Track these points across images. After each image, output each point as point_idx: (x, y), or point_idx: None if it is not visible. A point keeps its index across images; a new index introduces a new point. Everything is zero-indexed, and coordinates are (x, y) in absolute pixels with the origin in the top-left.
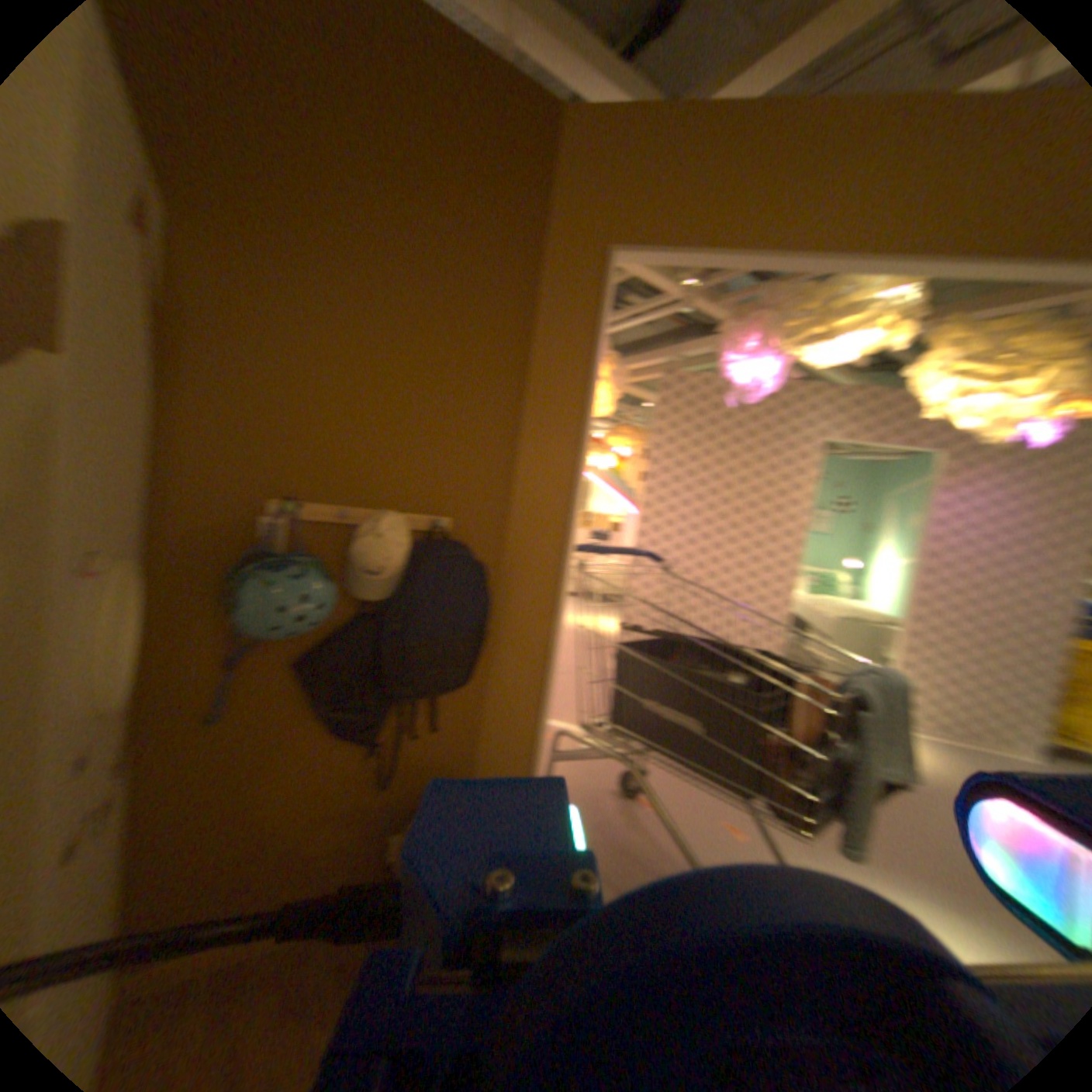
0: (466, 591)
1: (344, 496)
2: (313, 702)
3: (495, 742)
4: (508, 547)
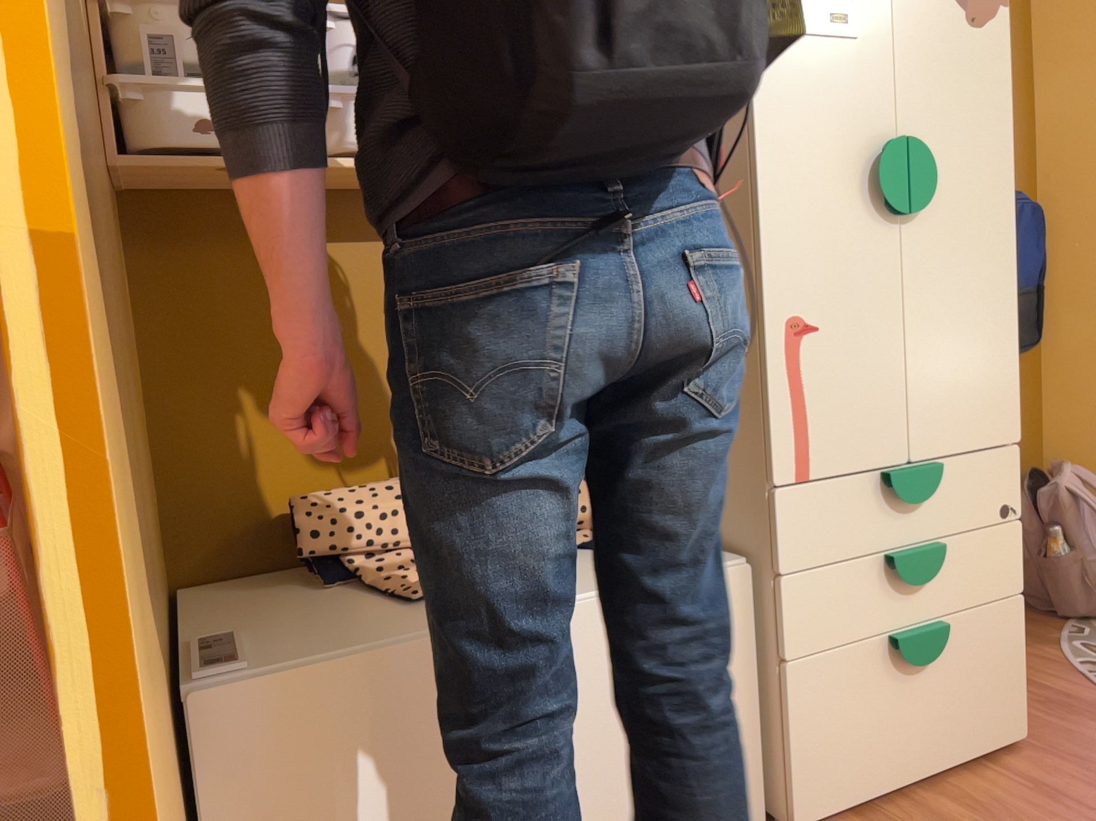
0: (1031, 233)
1: None
2: None
3: (1067, 408)
4: (1043, 190)
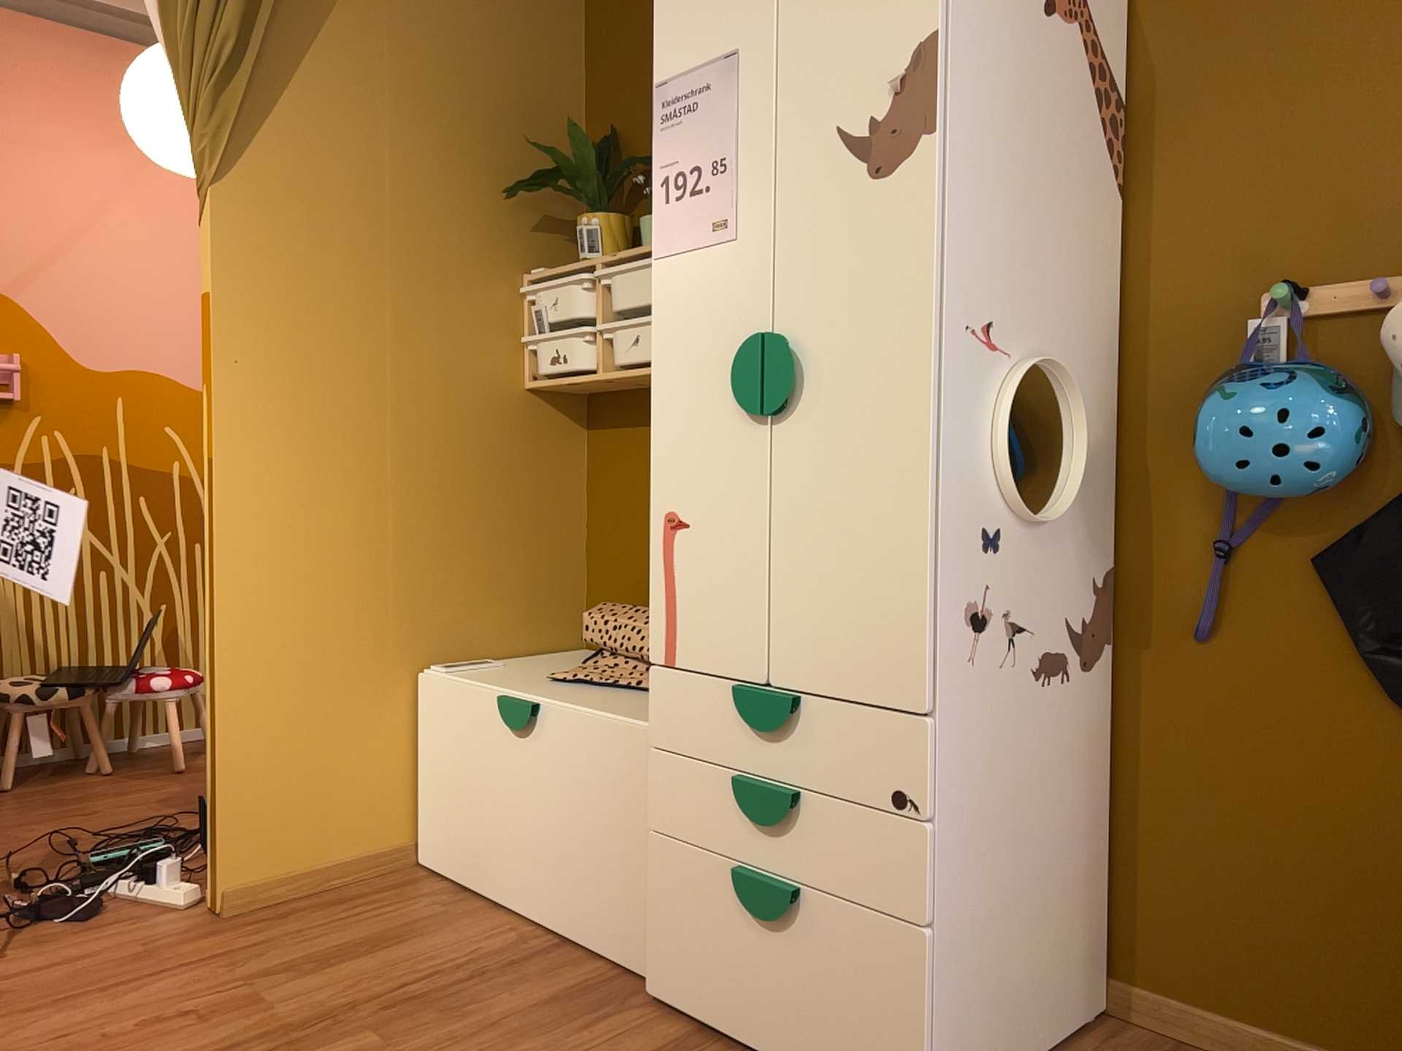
0: None
1: (1391, 258)
2: (1353, 622)
3: None
4: None
